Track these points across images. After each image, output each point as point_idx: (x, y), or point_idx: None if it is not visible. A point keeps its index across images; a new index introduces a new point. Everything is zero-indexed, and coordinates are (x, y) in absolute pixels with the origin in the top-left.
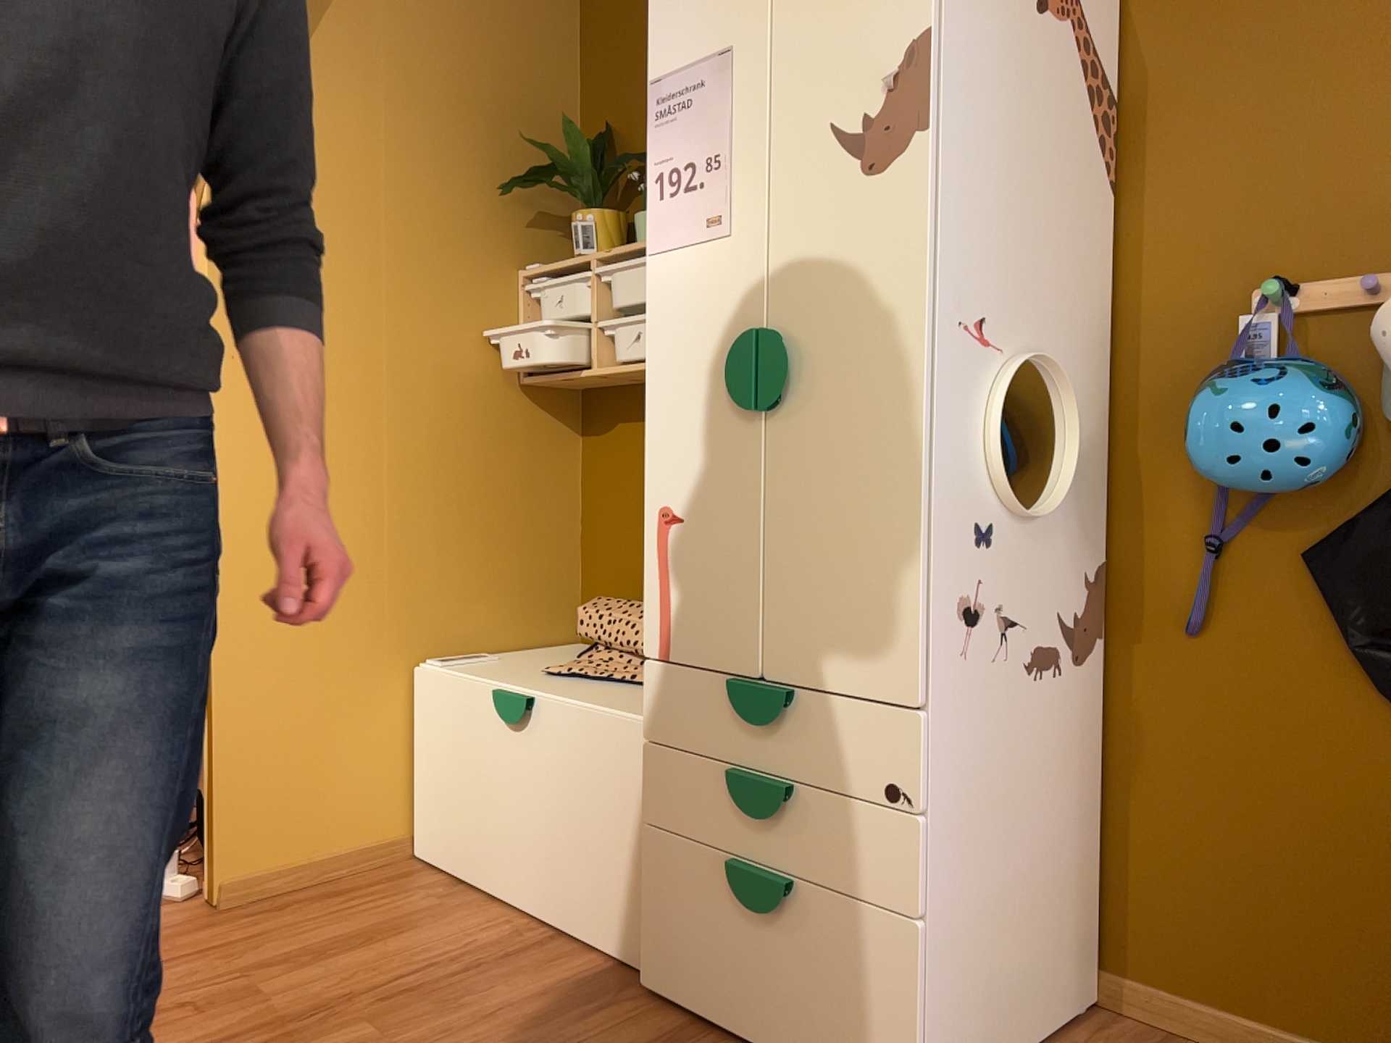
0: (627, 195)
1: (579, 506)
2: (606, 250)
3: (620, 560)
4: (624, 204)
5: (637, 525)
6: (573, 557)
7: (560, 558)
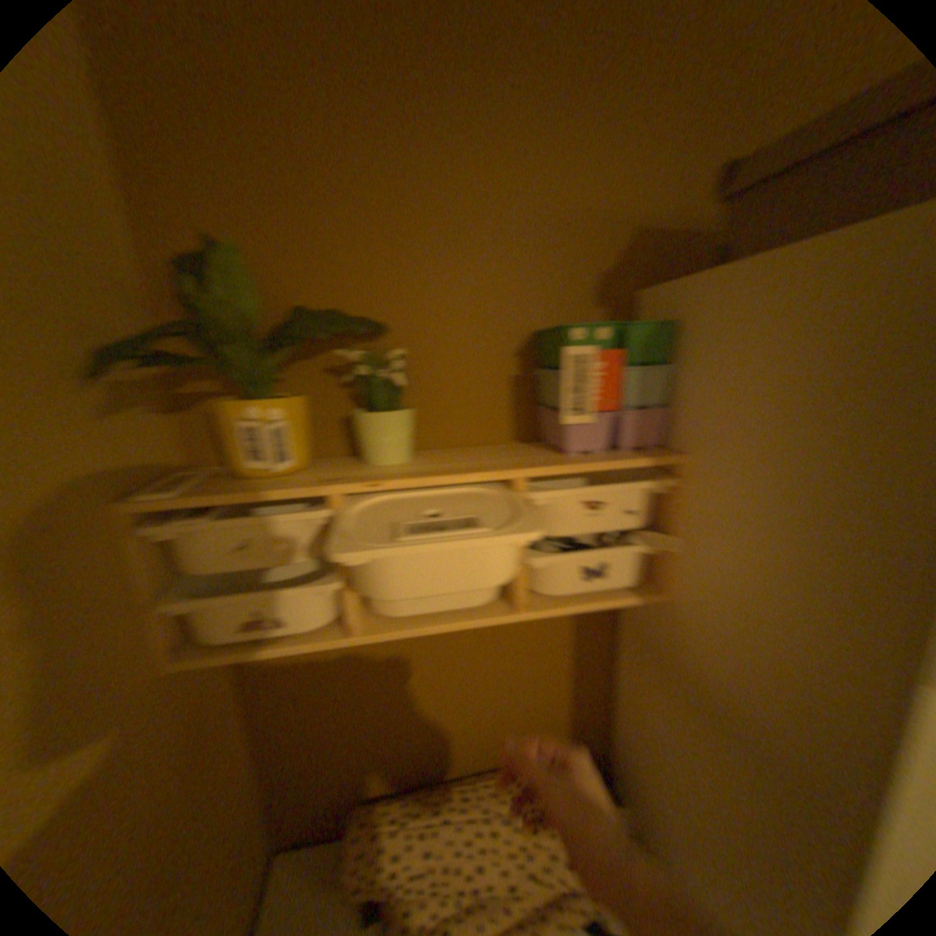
0: (275, 354)
1: (245, 726)
2: (304, 453)
3: (333, 759)
4: (274, 366)
5: (357, 722)
6: (253, 782)
7: (246, 802)
